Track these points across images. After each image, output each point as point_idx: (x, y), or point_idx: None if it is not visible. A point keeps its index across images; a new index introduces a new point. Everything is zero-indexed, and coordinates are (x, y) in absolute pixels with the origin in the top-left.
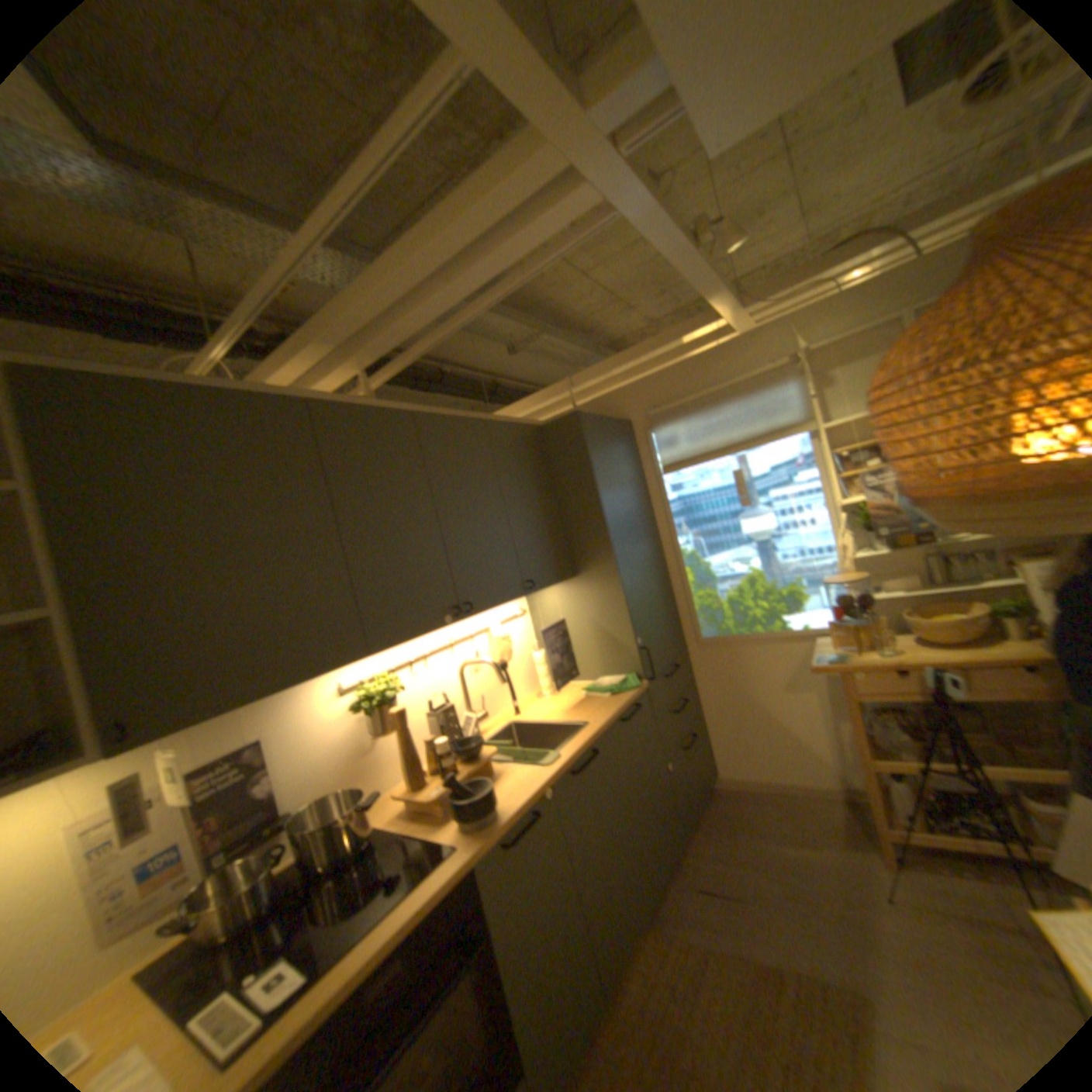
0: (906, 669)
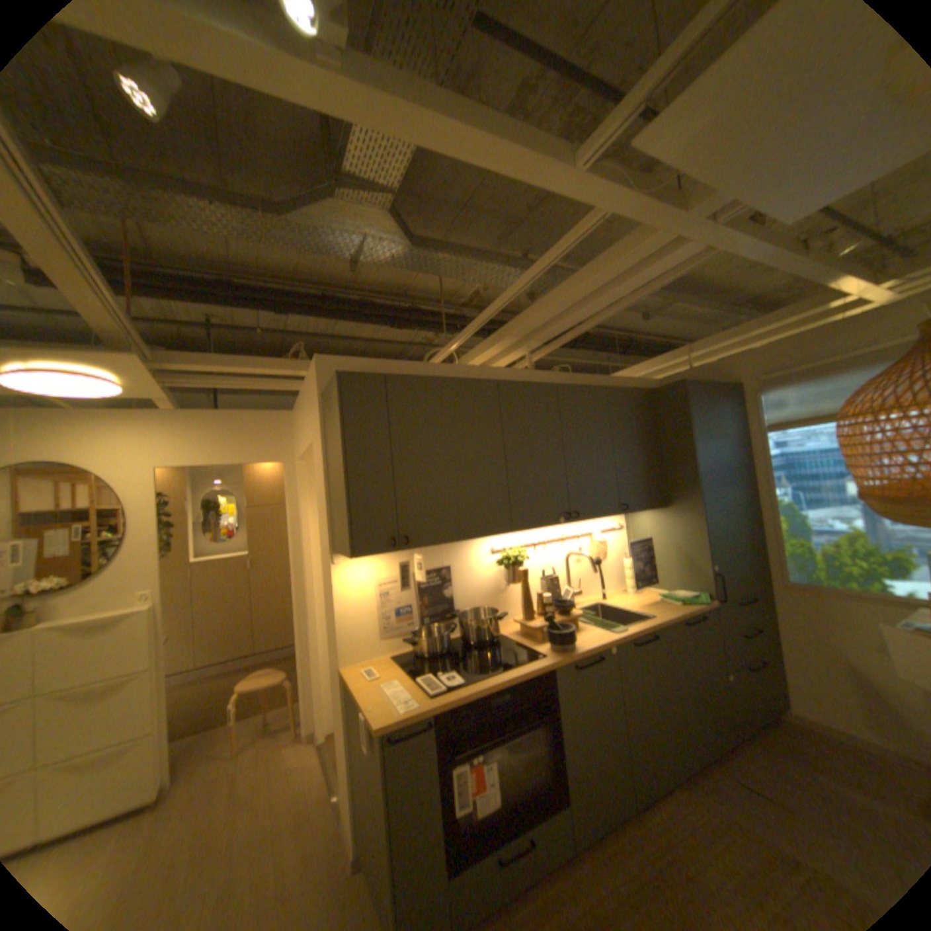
0: None
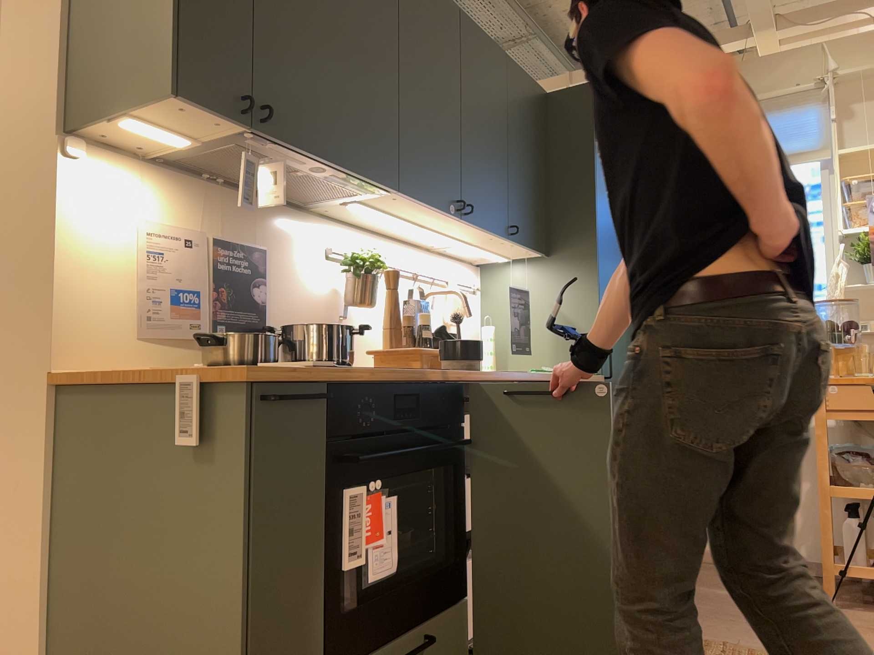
0: None
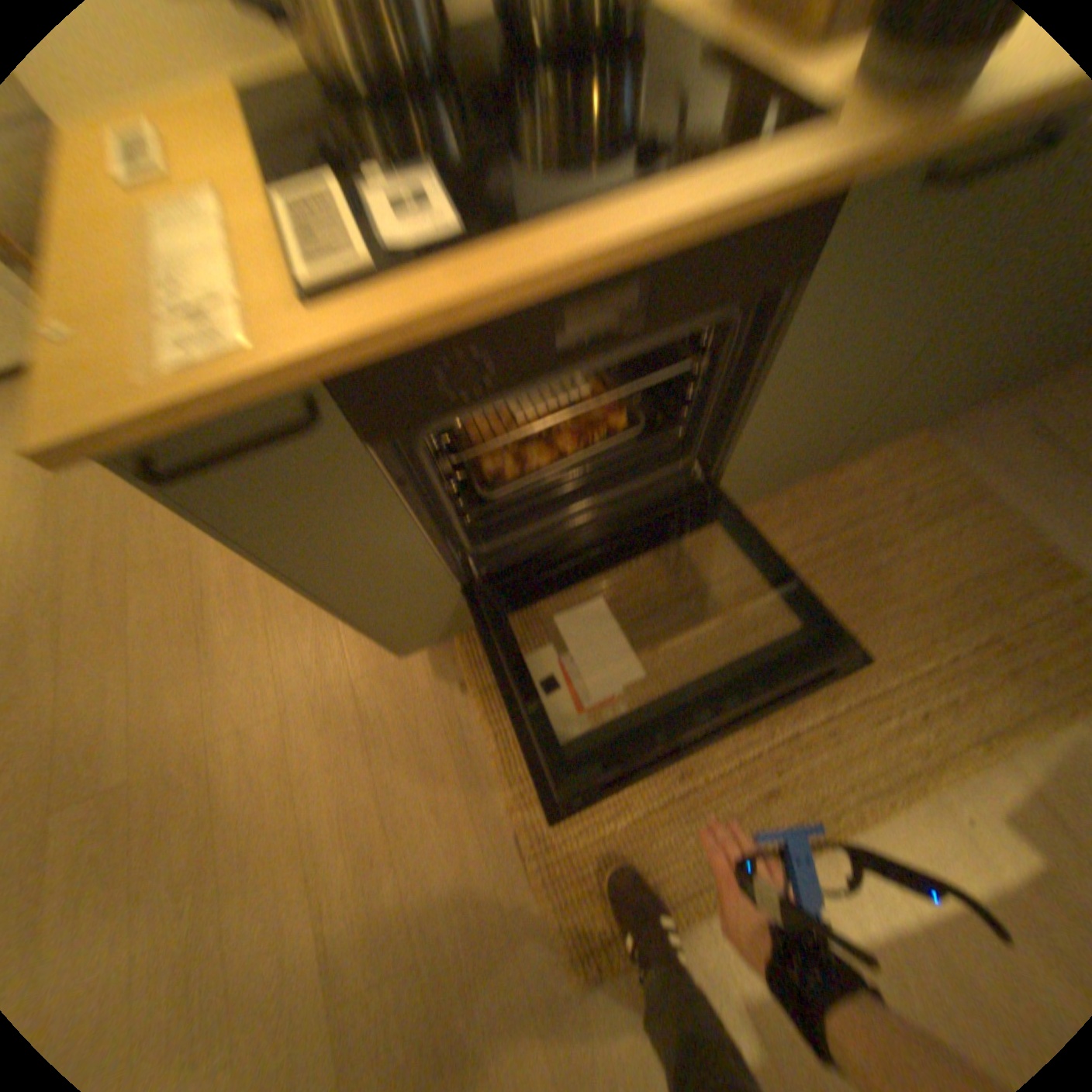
0: None
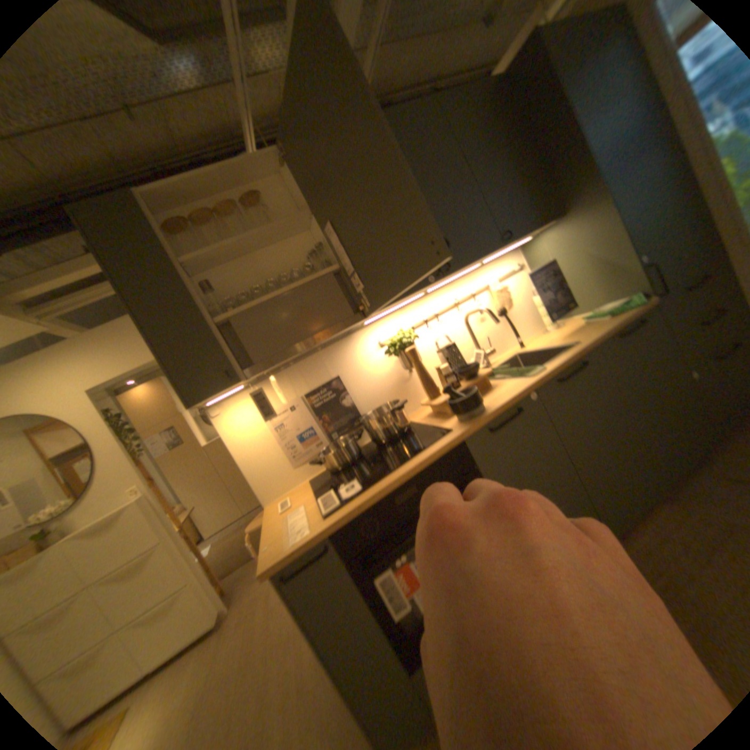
0: None
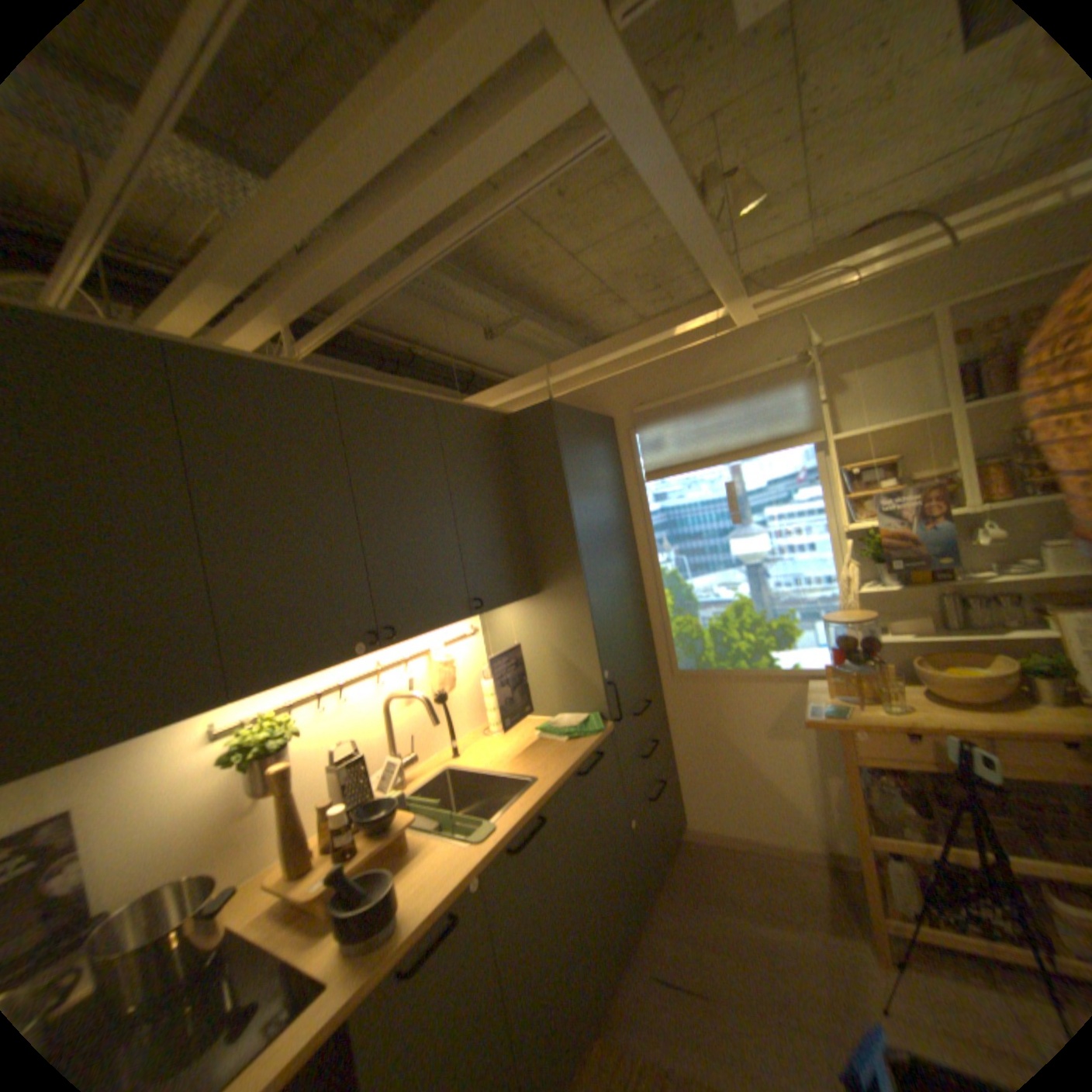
0: (916, 730)
